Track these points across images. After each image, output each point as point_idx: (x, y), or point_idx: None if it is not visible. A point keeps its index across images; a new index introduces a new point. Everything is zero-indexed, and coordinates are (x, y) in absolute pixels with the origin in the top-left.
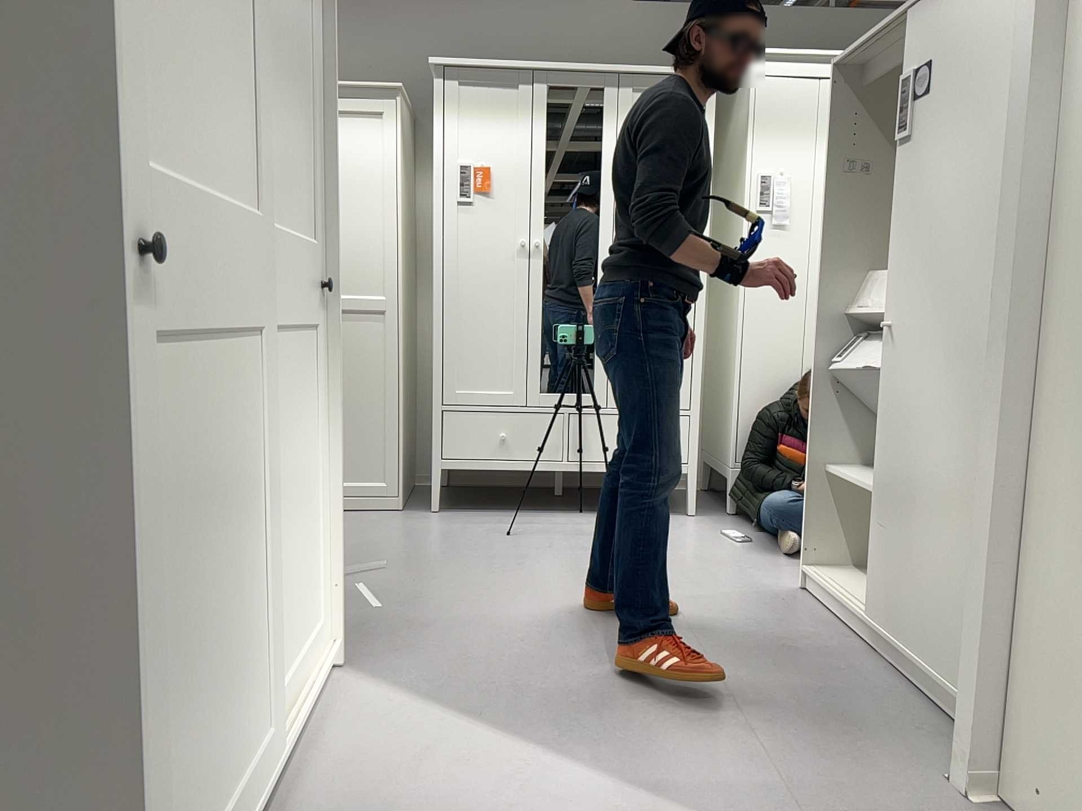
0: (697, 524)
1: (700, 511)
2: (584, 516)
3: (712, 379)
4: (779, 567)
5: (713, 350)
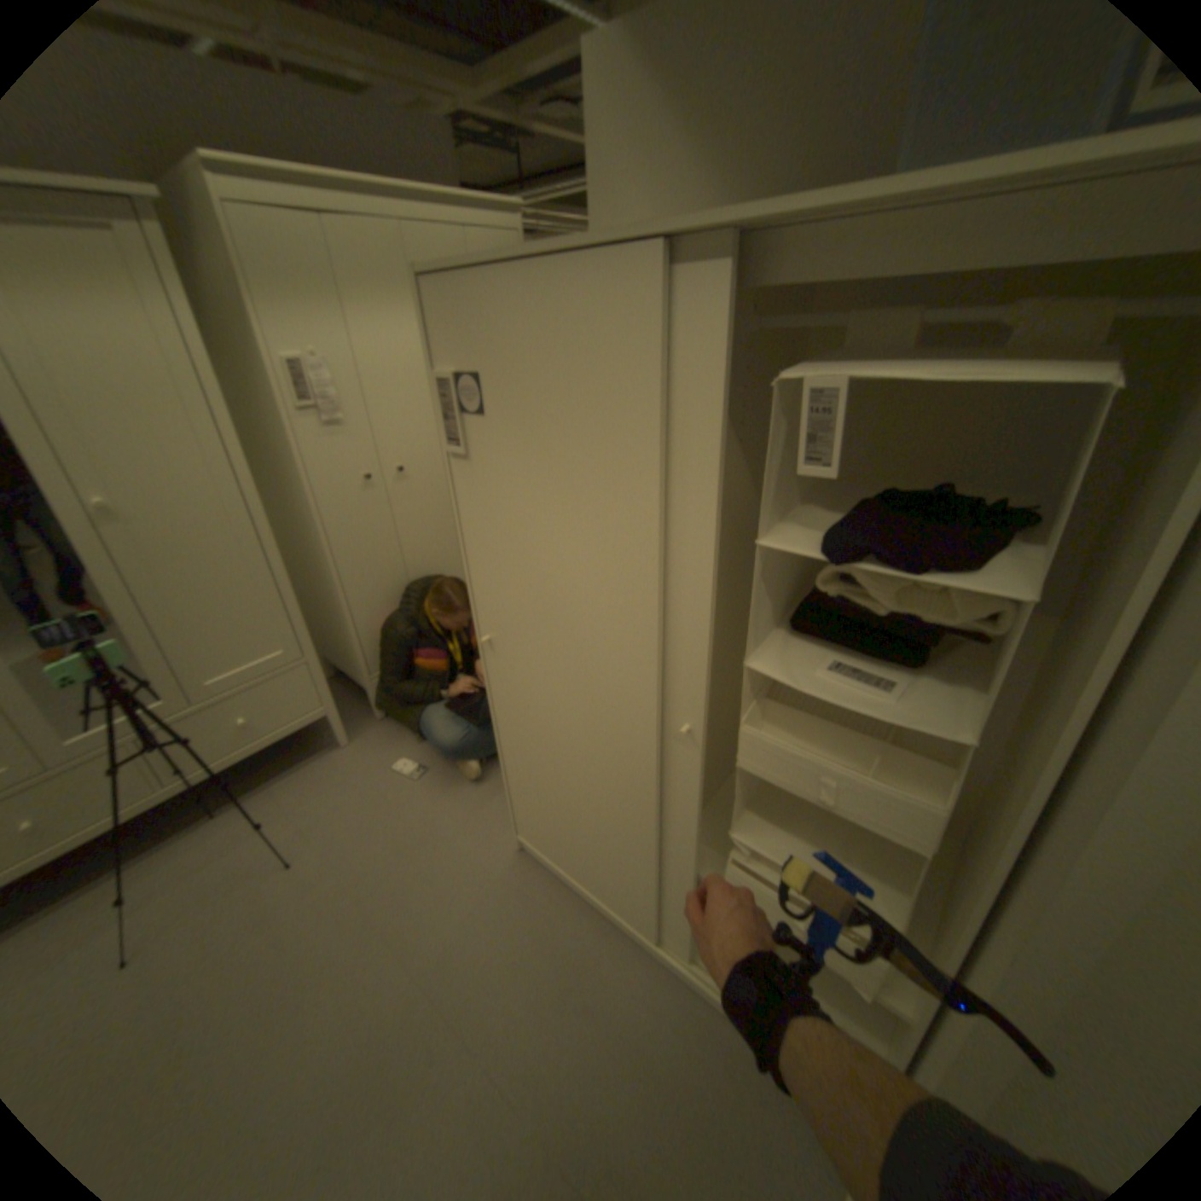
0: (357, 763)
1: (348, 730)
2: (219, 825)
3: (302, 585)
4: (474, 814)
5: (292, 556)
